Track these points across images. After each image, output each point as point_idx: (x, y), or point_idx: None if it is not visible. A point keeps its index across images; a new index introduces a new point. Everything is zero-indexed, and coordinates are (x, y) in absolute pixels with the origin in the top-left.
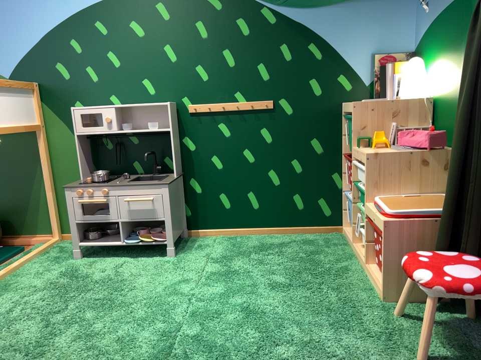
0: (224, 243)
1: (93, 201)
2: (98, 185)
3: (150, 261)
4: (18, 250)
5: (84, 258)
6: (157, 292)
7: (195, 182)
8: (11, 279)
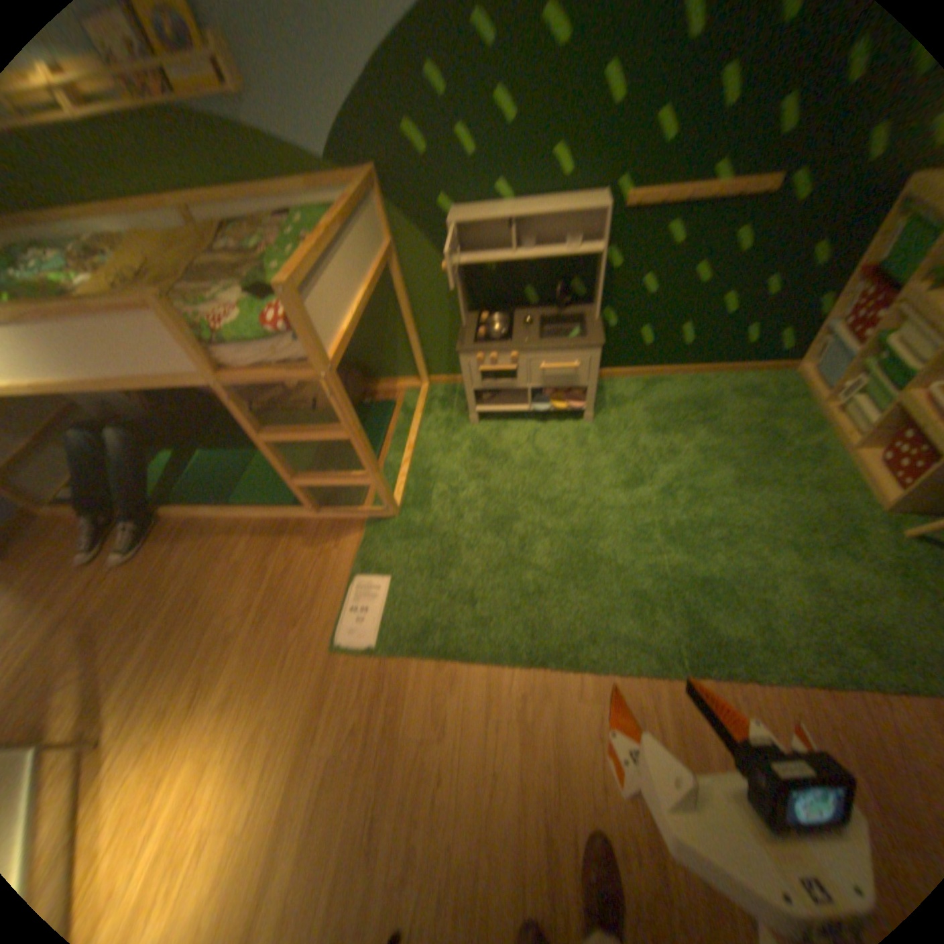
0: (642, 391)
1: (499, 369)
2: (506, 348)
3: (564, 427)
4: (391, 404)
5: (481, 421)
6: (602, 486)
7: (611, 313)
8: (421, 459)
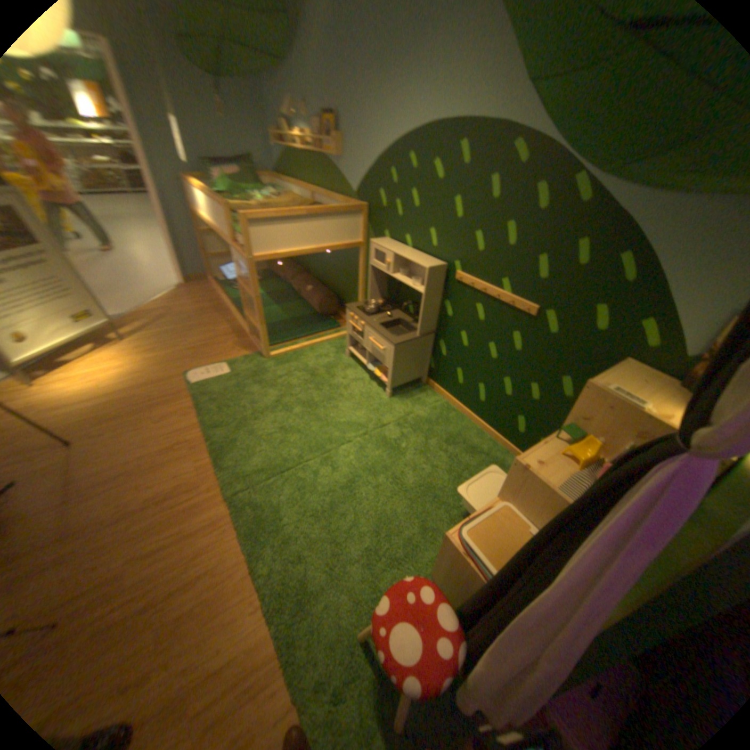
0: (438, 411)
1: (355, 328)
2: (361, 319)
3: (375, 390)
4: (337, 327)
5: (351, 359)
6: (340, 421)
7: (443, 346)
8: (308, 352)
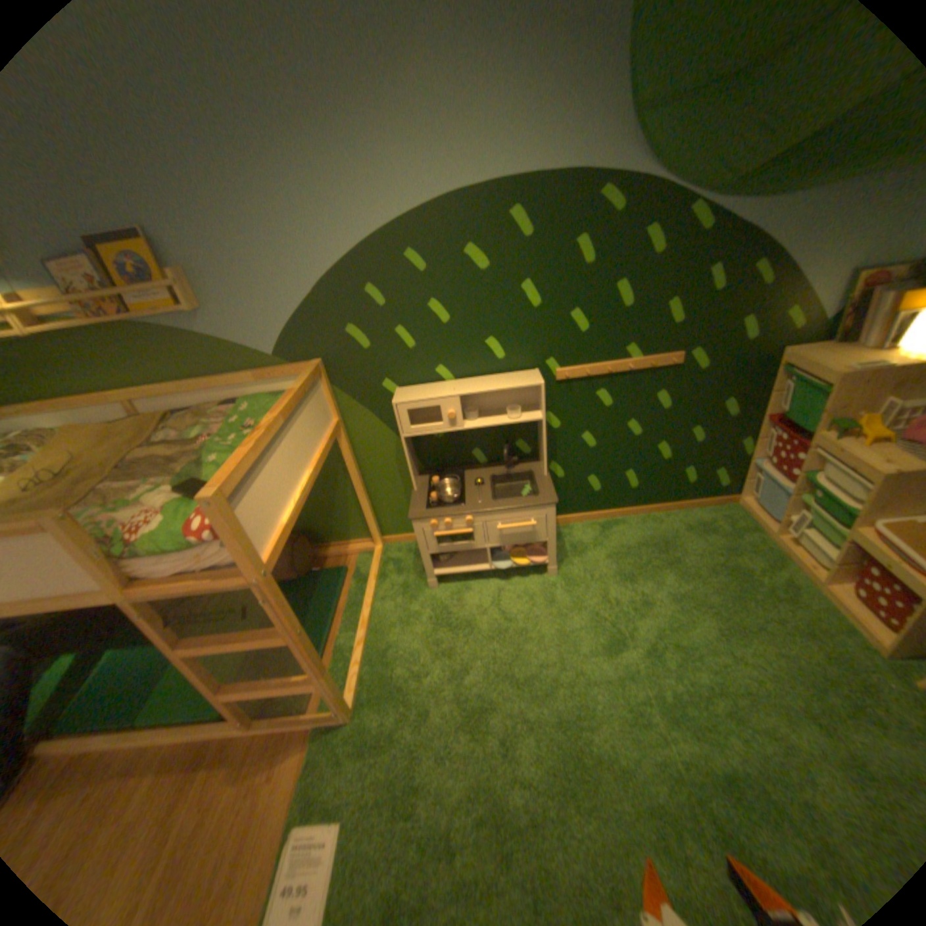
0: (600, 537)
1: (455, 533)
2: (460, 513)
3: (529, 584)
4: (342, 572)
5: (440, 585)
6: (582, 655)
7: (557, 467)
8: (376, 639)
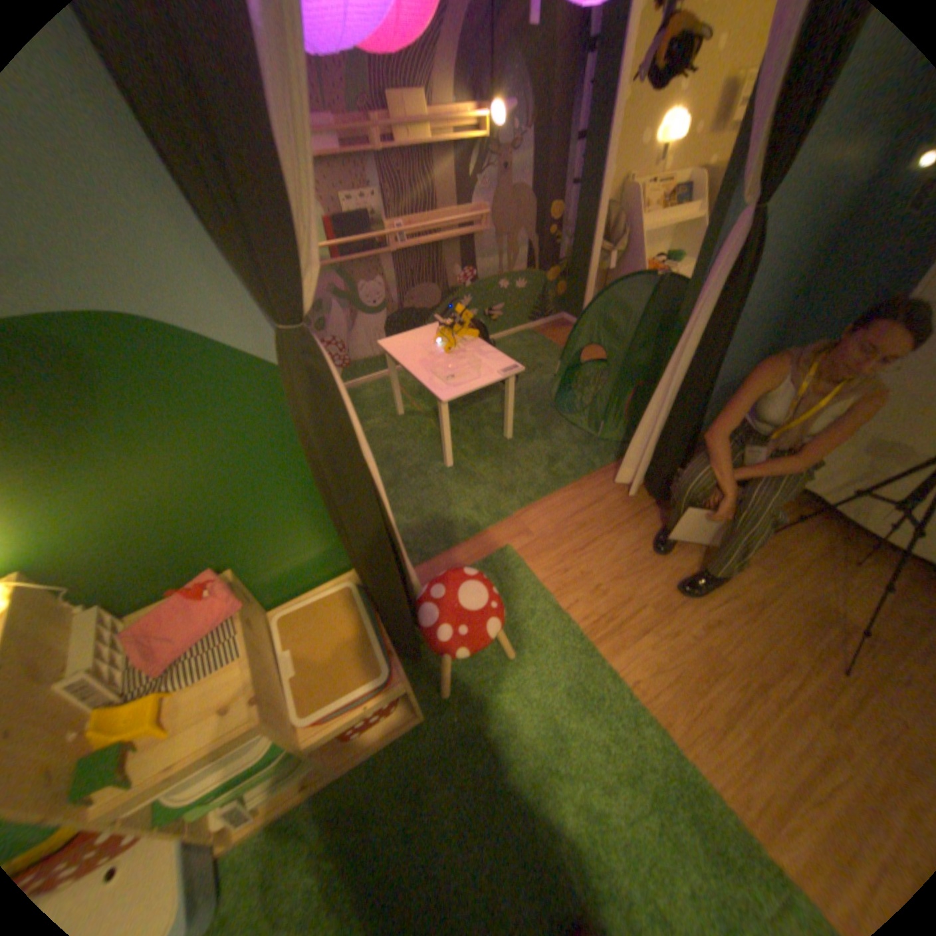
0: None
1: None
2: None
3: None
4: None
5: None
6: None
7: None
8: None
